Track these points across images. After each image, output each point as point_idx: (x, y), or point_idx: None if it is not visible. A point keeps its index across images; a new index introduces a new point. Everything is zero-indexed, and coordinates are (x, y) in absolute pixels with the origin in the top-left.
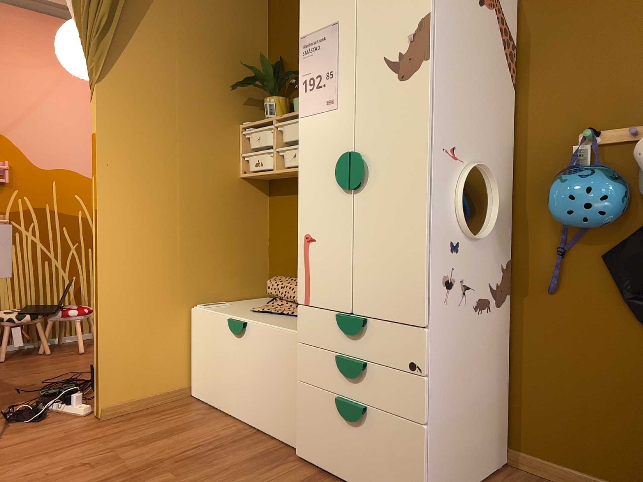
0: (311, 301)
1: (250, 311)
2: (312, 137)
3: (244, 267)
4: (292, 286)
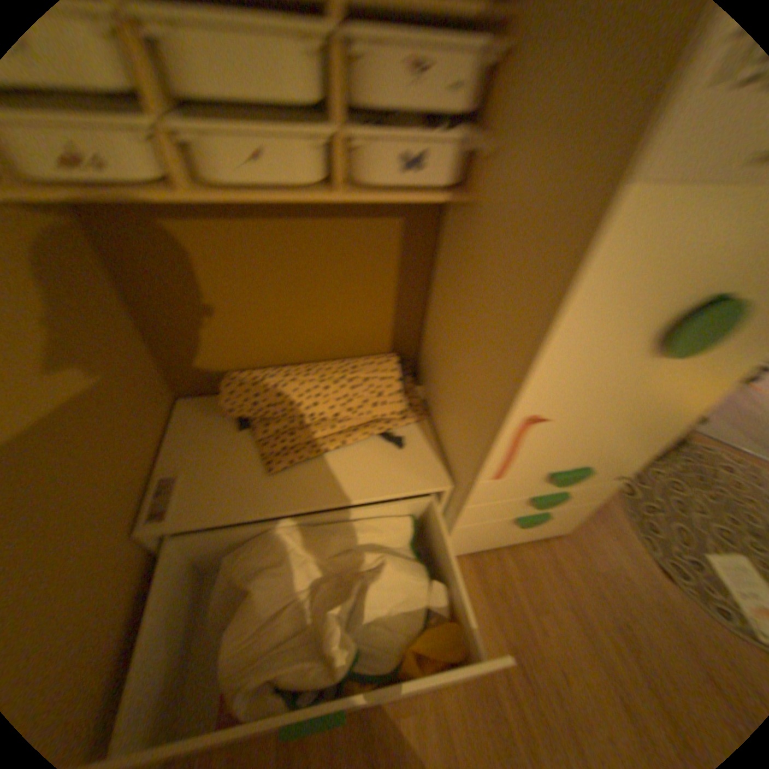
0: (506, 474)
1: (271, 472)
2: (642, 249)
3: (135, 391)
4: (294, 395)
